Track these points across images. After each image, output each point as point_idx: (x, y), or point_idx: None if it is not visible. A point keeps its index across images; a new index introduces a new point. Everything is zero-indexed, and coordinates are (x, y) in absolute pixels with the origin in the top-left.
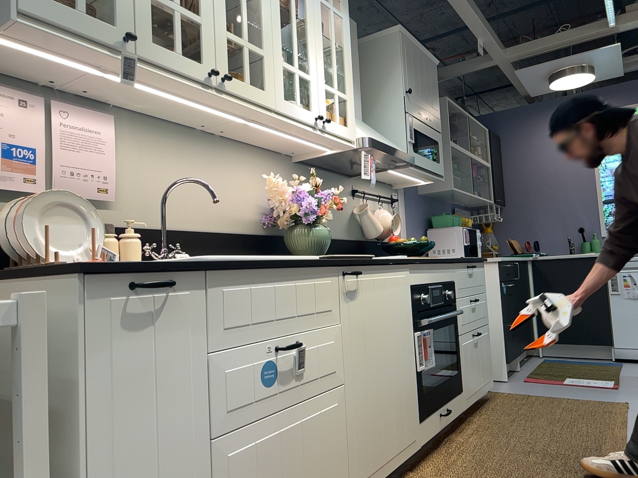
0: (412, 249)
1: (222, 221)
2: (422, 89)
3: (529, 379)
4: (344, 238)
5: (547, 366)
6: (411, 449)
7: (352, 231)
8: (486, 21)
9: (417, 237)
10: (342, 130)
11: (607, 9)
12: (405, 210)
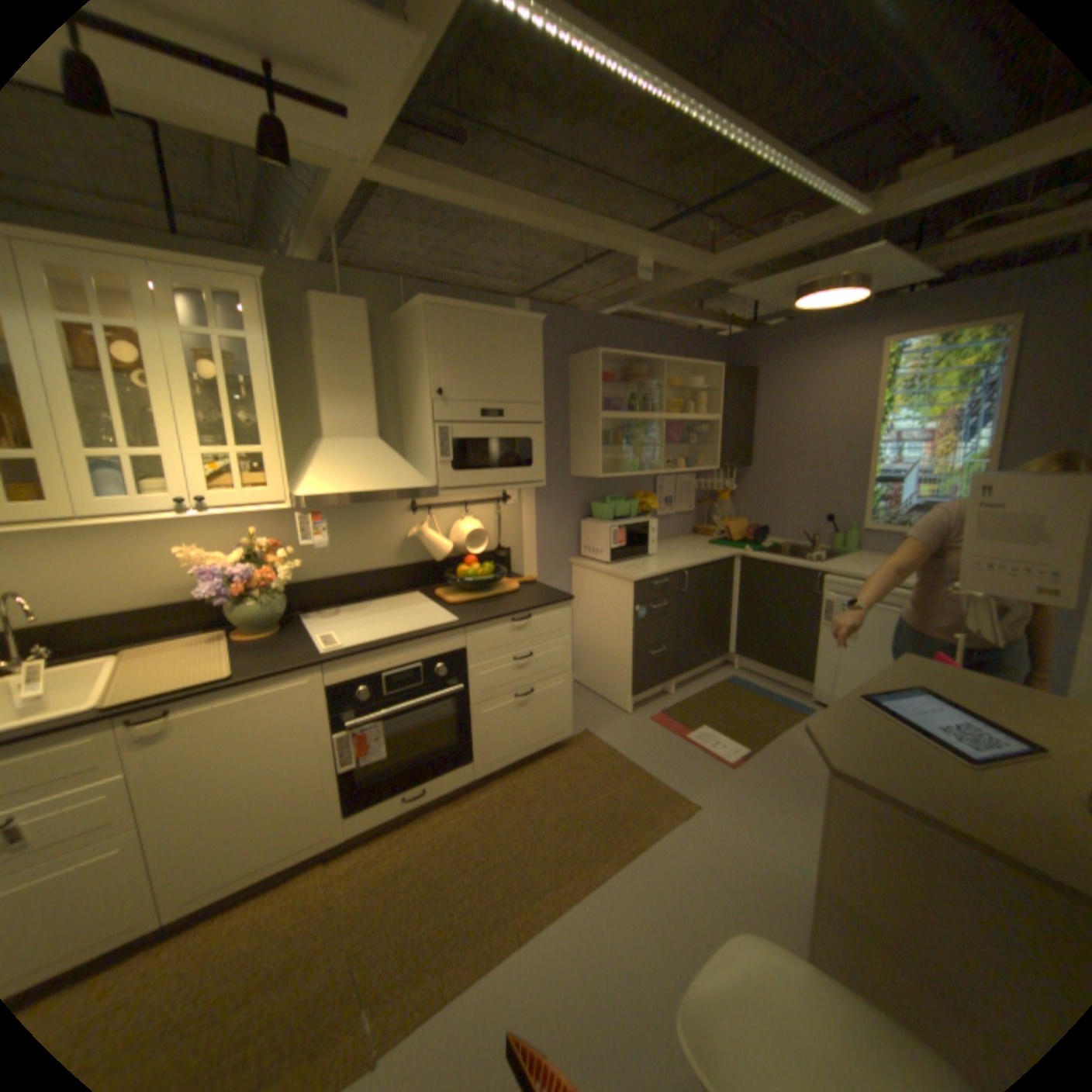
0: (469, 583)
1: (147, 595)
2: (485, 374)
3: (657, 719)
4: (388, 567)
5: (714, 694)
6: (317, 849)
7: (407, 555)
8: (637, 231)
9: (558, 532)
10: (249, 497)
11: (833, 190)
12: (531, 505)
